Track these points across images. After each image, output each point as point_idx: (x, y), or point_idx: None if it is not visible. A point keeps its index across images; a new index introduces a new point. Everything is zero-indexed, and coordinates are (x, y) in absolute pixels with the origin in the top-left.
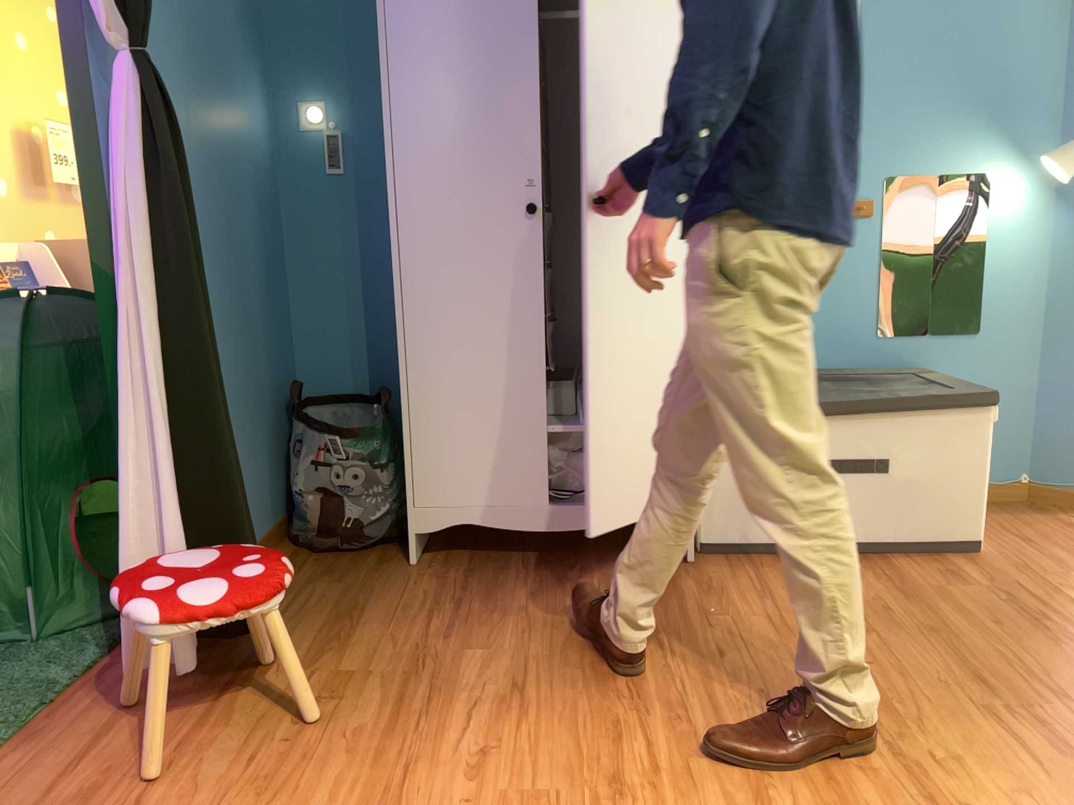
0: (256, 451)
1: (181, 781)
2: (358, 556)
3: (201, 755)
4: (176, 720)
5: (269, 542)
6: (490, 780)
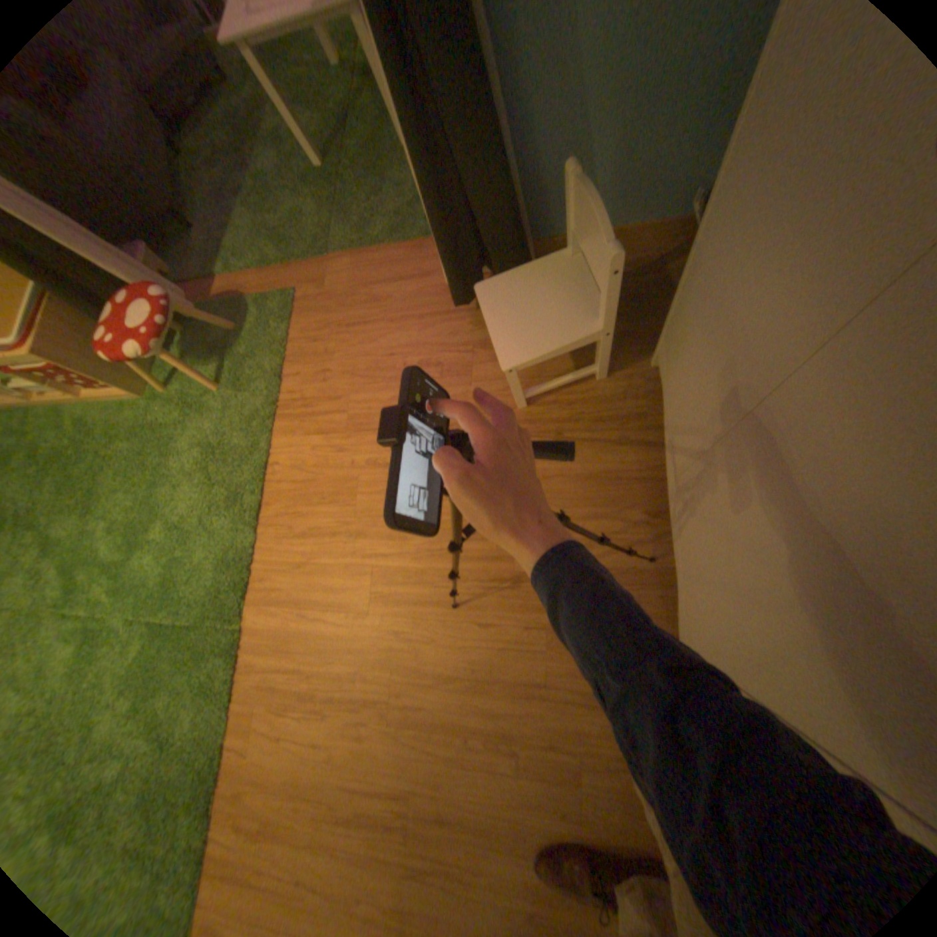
0: (705, 140)
1: (377, 338)
2: (667, 317)
3: (395, 337)
4: (425, 309)
5: (679, 231)
6: (366, 477)
